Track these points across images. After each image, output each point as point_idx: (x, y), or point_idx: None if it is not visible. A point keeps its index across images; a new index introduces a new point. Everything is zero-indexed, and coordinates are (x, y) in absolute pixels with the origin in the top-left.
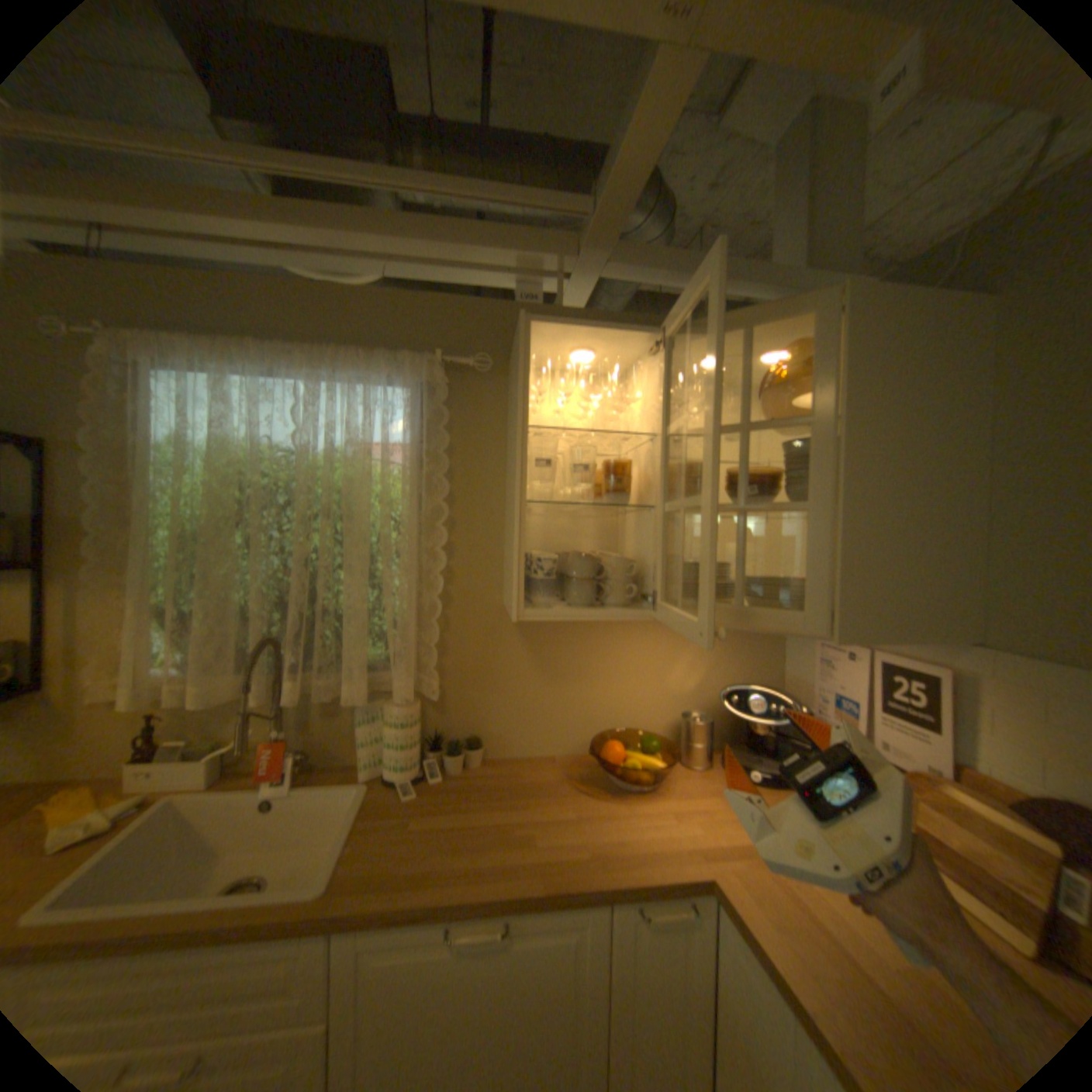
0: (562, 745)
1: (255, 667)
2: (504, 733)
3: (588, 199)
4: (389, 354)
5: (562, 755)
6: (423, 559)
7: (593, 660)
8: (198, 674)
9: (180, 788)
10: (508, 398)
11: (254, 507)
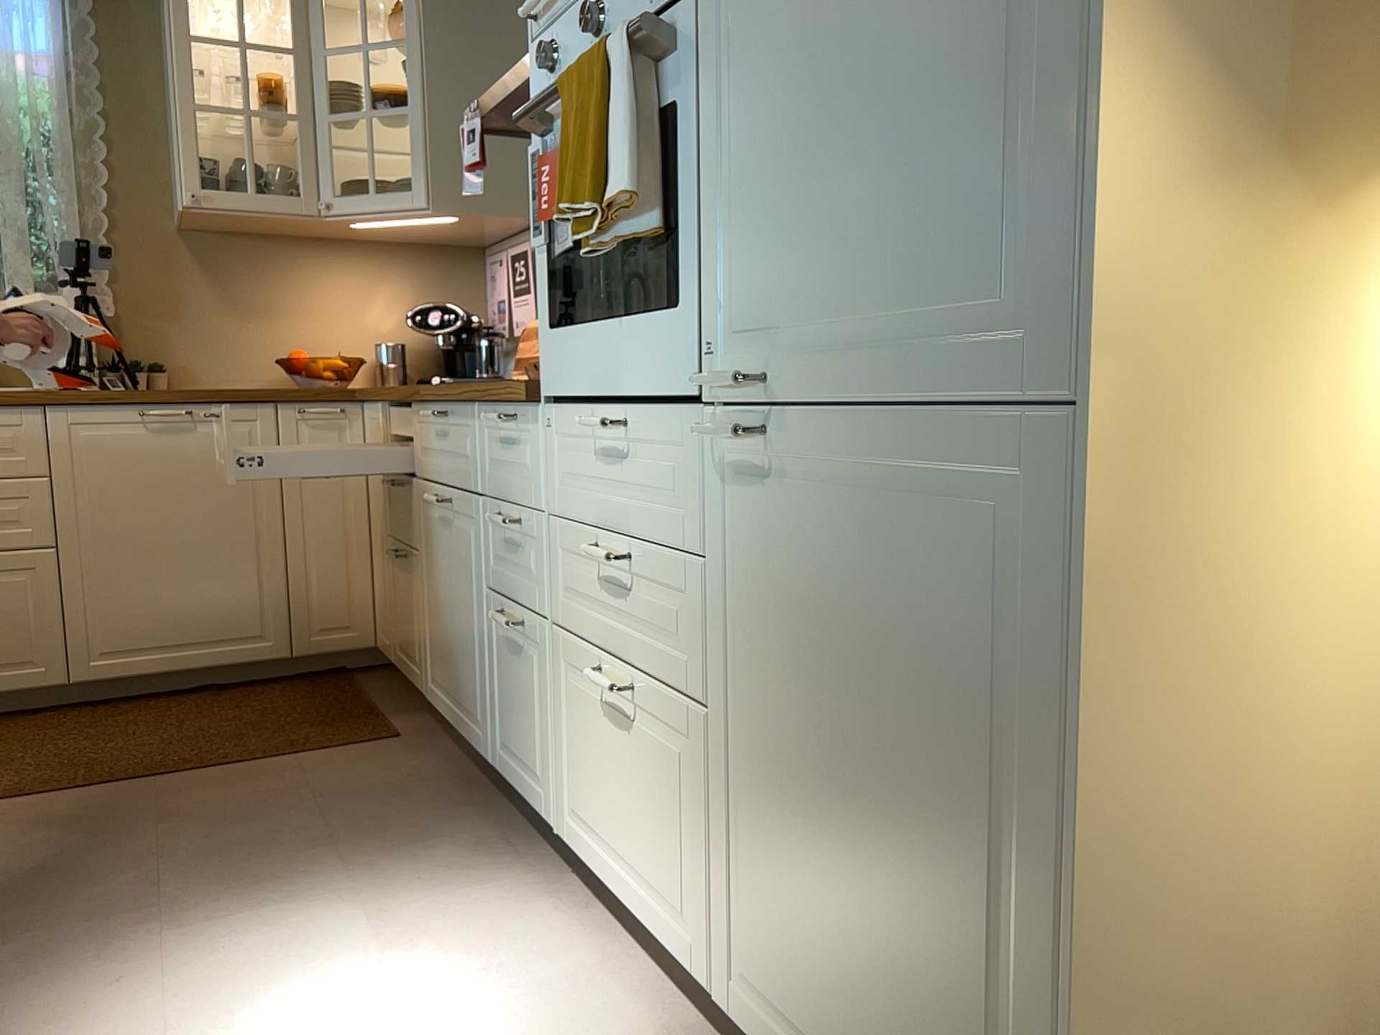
0: (254, 378)
1: None
2: (188, 364)
3: None
4: None
5: (254, 388)
6: (80, 178)
7: (279, 293)
8: None
9: None
10: (159, 14)
11: None
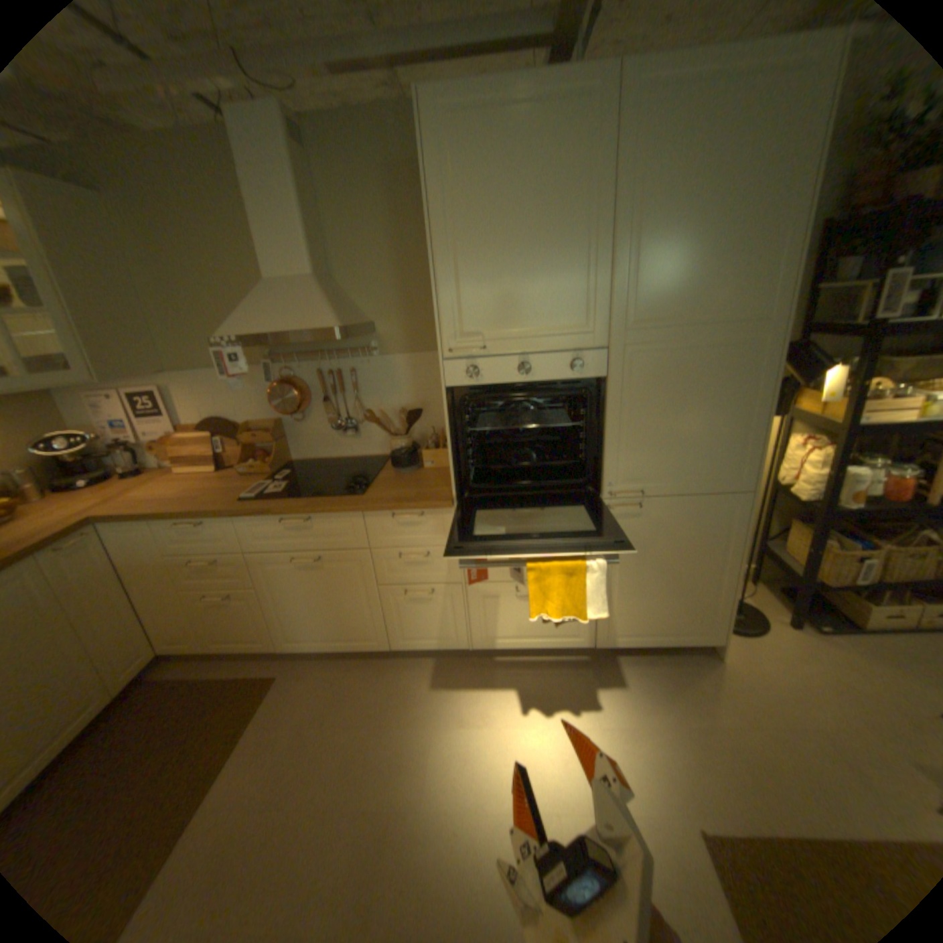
0: None
1: None
2: None
3: None
4: None
5: None
6: None
7: None
8: None
9: None
10: None
11: None
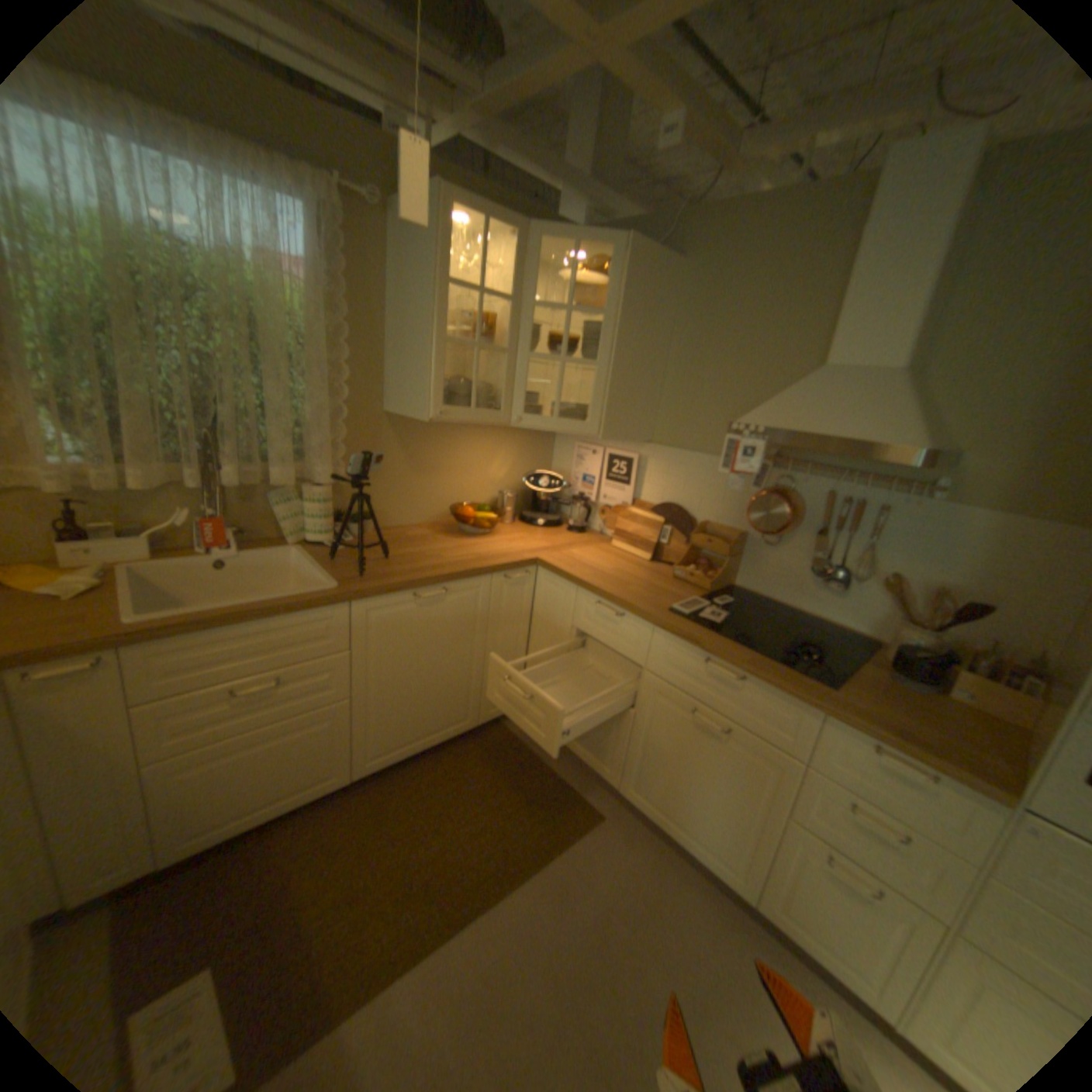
0: (422, 518)
1: (171, 460)
2: (383, 511)
3: (475, 86)
4: (287, 168)
5: (422, 524)
6: (320, 373)
7: (443, 459)
8: (130, 463)
9: (124, 563)
10: (385, 237)
11: (148, 302)
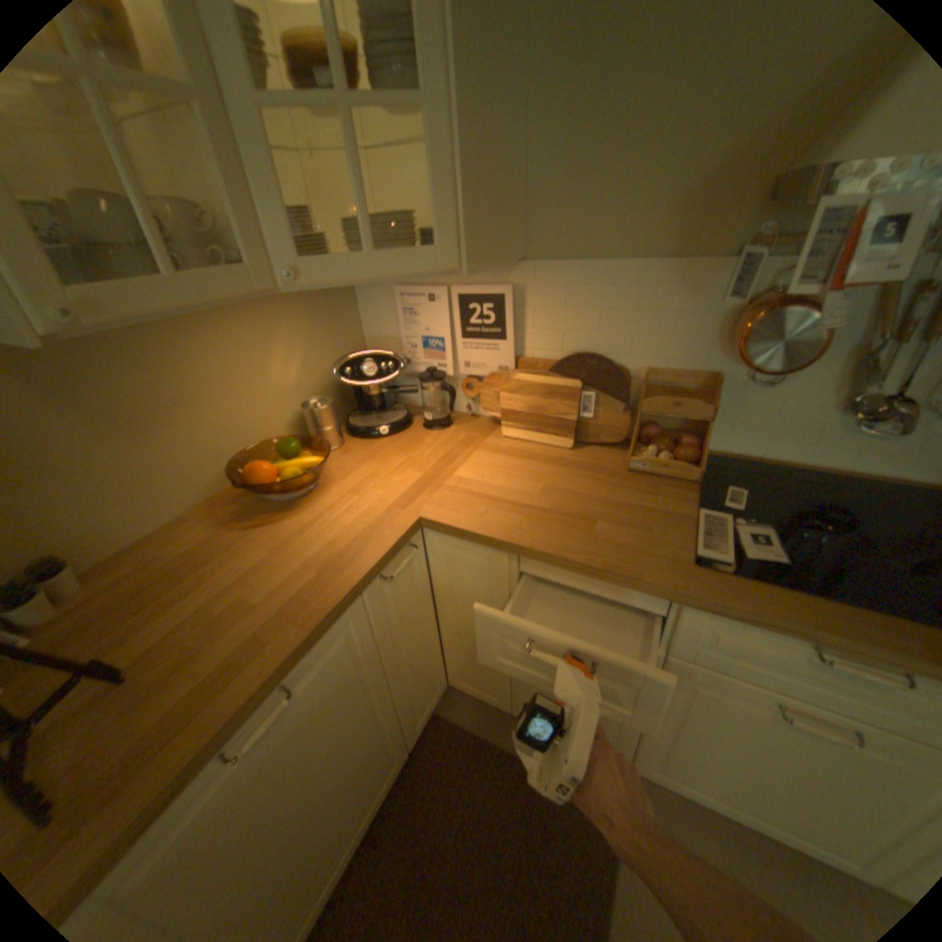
0: (183, 499)
1: None
2: (90, 529)
3: None
4: None
5: (189, 509)
6: None
7: (172, 384)
8: None
9: None
10: None
11: None
